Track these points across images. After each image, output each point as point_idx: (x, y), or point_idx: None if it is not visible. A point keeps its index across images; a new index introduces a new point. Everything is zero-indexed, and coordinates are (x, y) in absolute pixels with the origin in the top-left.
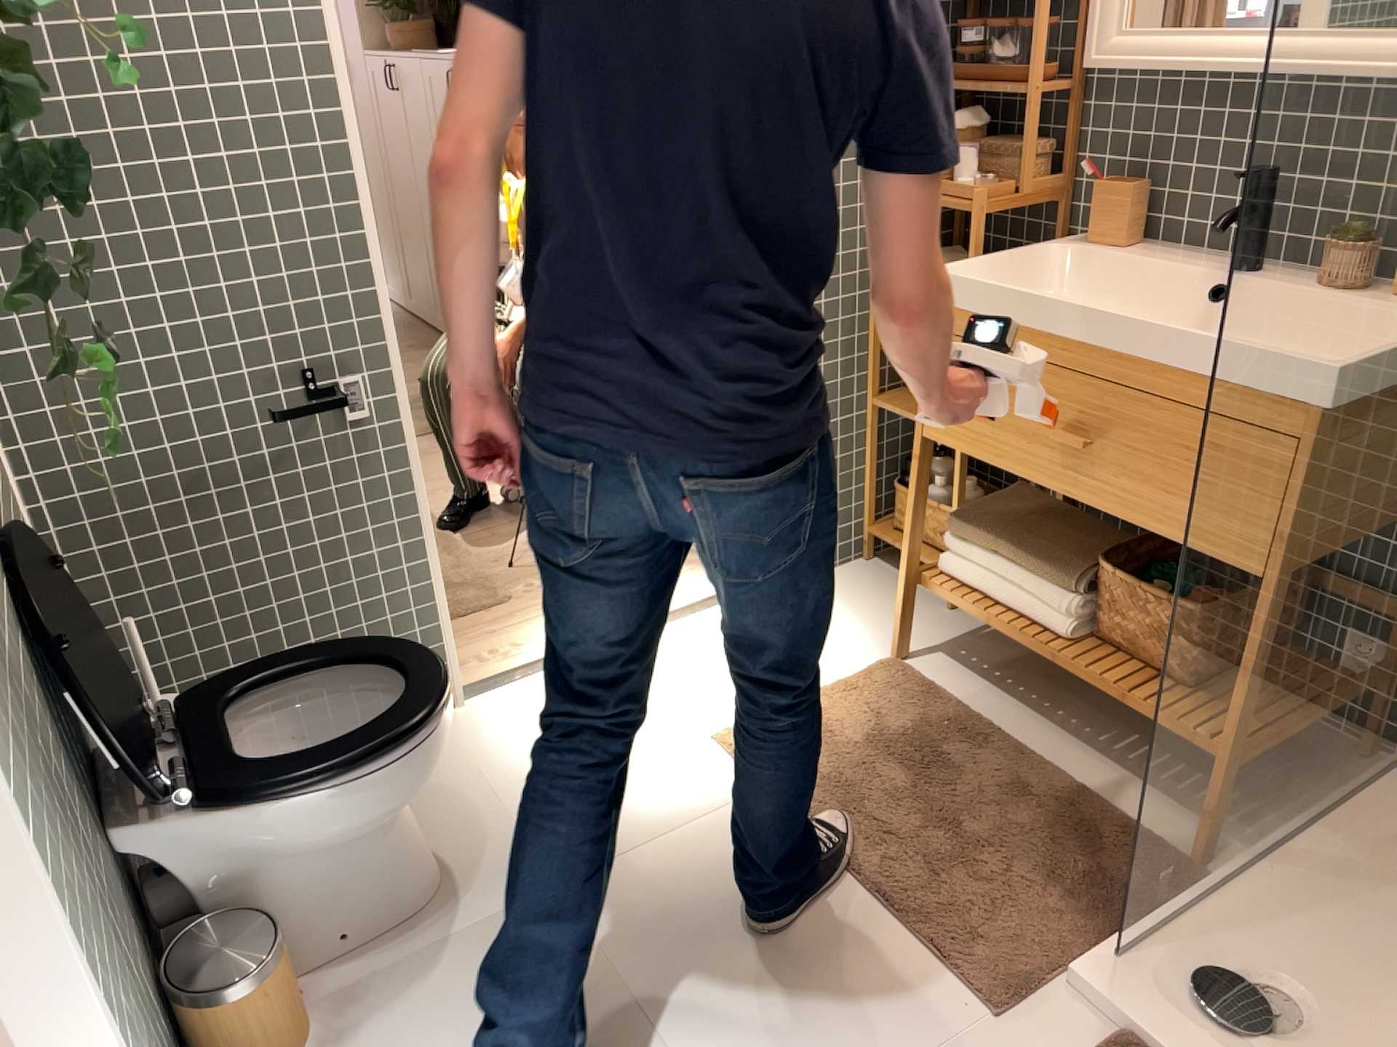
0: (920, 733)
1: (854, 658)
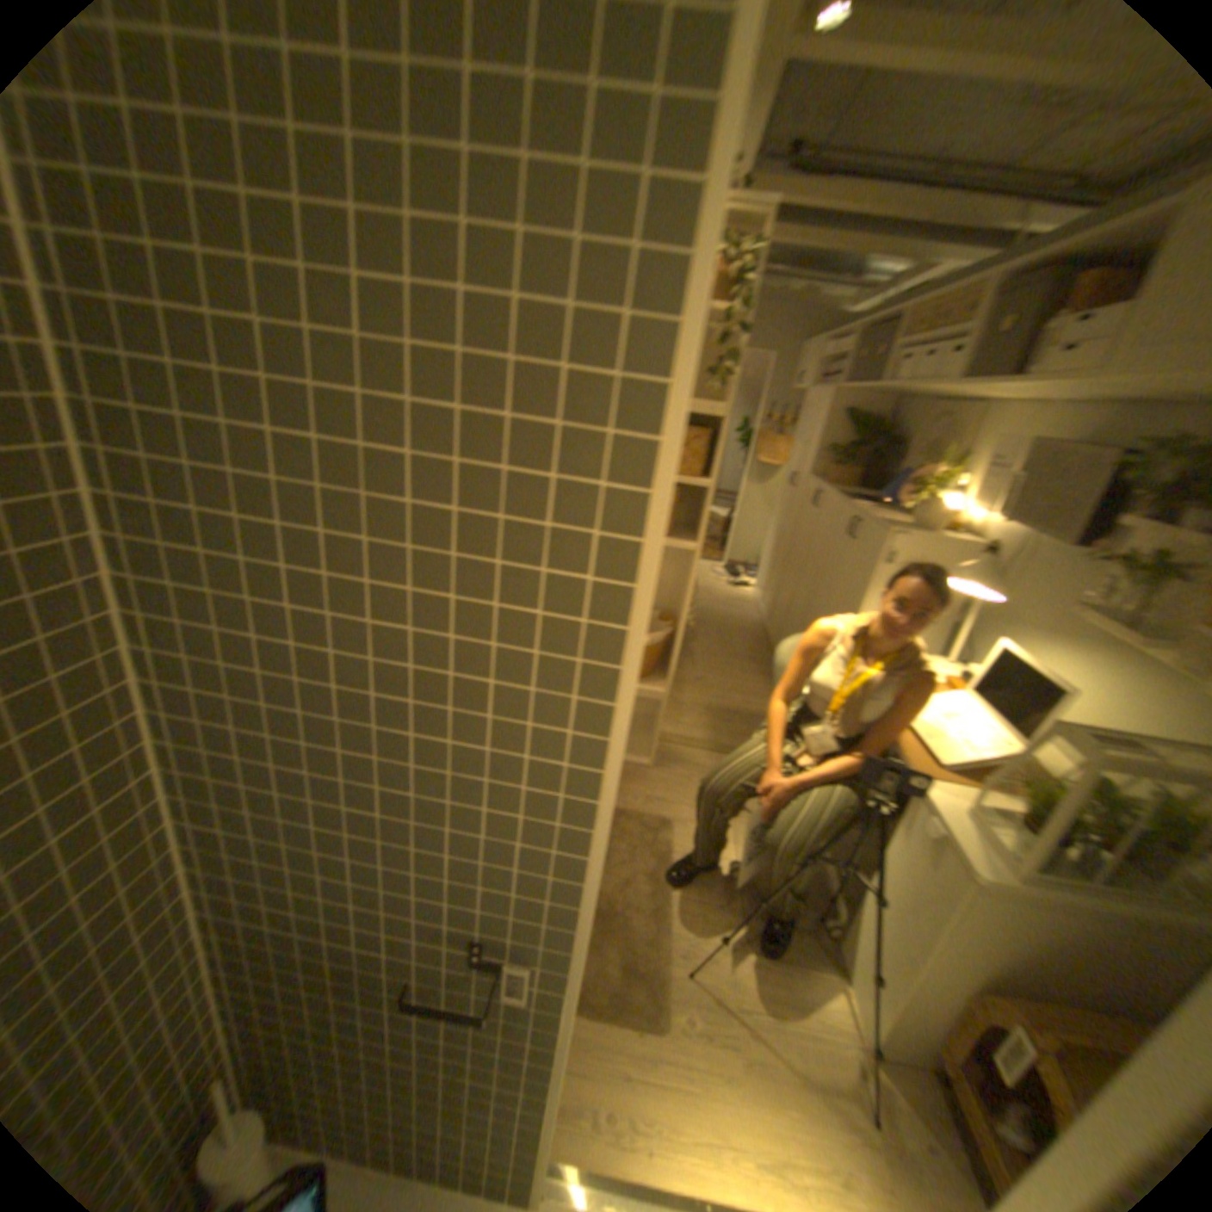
0: None
1: None
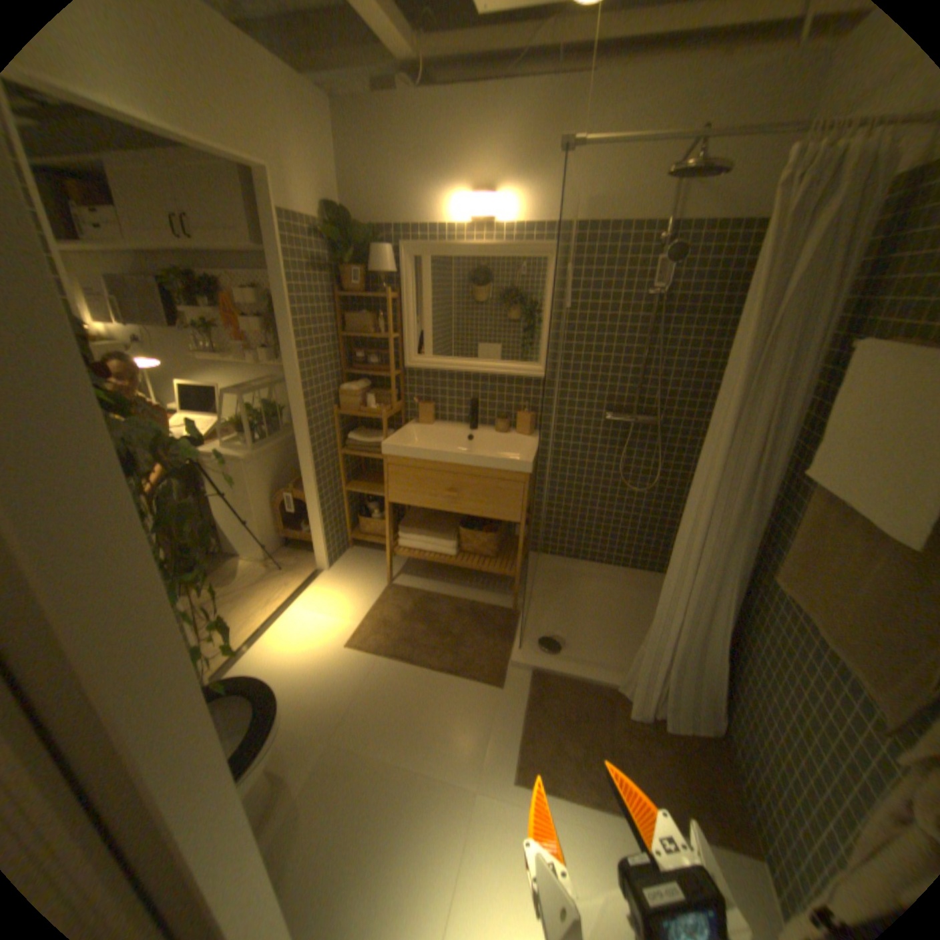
0: (416, 607)
1: (374, 590)
